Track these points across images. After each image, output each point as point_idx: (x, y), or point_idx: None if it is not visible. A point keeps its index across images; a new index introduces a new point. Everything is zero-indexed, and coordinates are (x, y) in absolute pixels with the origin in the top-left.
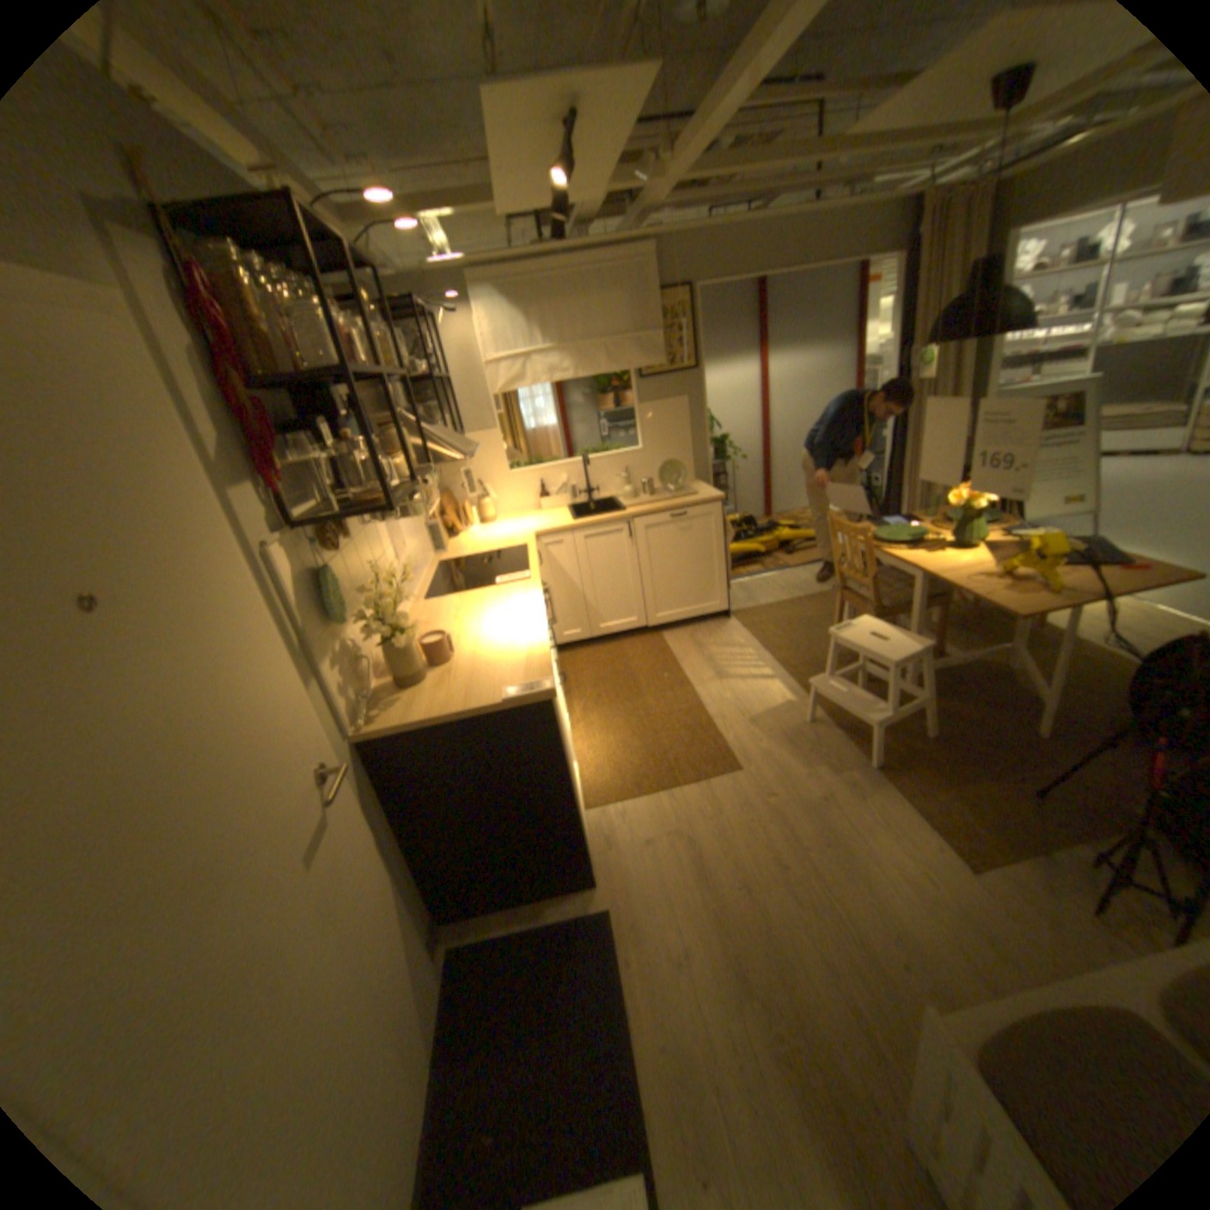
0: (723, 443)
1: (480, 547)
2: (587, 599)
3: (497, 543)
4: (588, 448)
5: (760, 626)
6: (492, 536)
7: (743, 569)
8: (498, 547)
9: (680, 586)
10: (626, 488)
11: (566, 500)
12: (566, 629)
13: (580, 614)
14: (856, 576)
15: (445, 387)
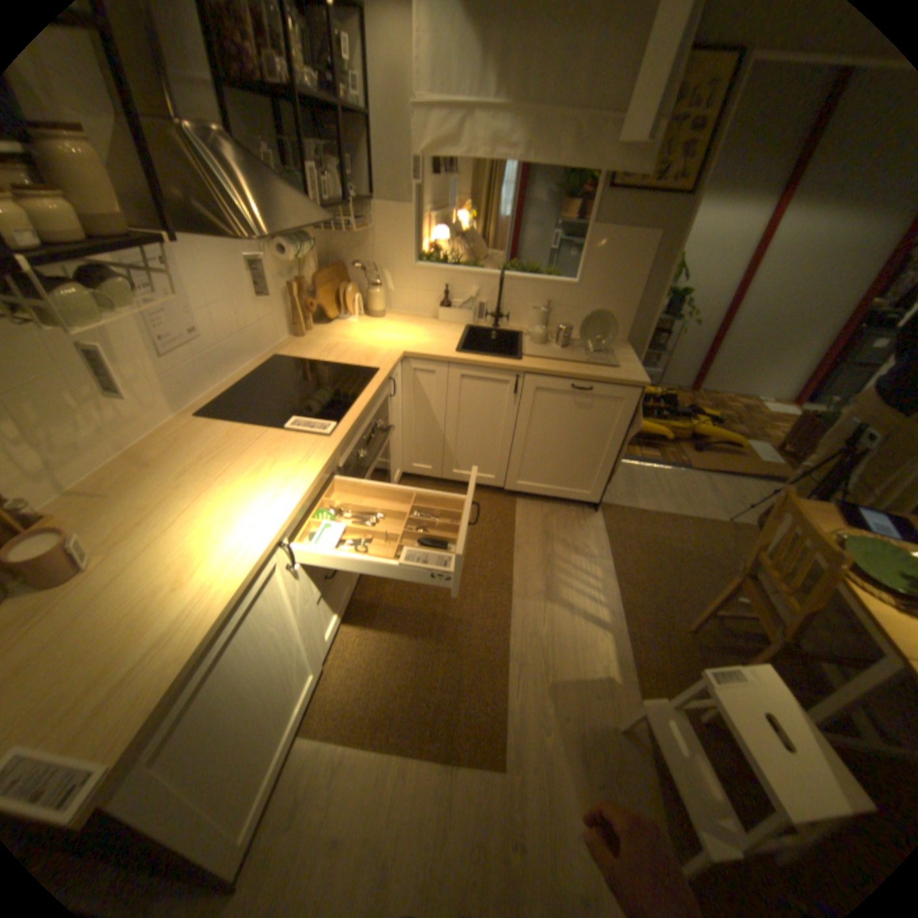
0: (683, 296)
1: (334, 349)
2: (447, 440)
3: (354, 351)
4: (516, 262)
5: (626, 540)
6: (360, 338)
7: (640, 449)
8: (349, 359)
9: (555, 462)
10: (543, 324)
11: (470, 316)
12: (417, 461)
13: (435, 452)
14: (782, 586)
15: (361, 126)
